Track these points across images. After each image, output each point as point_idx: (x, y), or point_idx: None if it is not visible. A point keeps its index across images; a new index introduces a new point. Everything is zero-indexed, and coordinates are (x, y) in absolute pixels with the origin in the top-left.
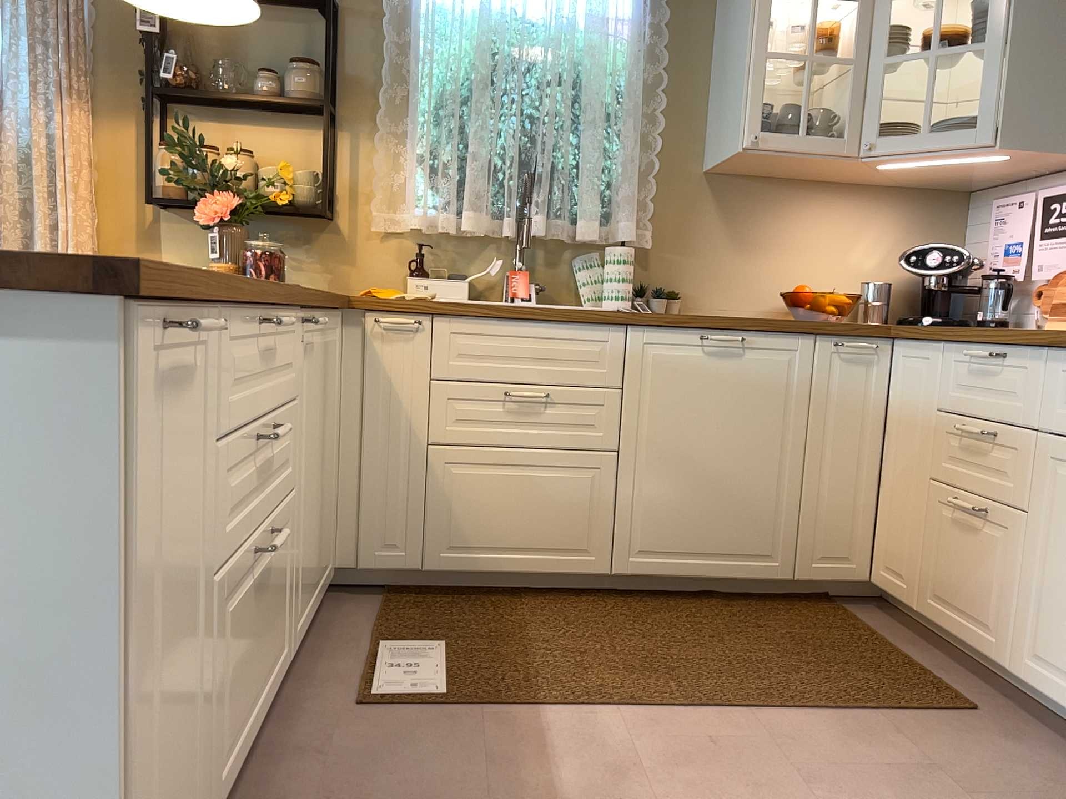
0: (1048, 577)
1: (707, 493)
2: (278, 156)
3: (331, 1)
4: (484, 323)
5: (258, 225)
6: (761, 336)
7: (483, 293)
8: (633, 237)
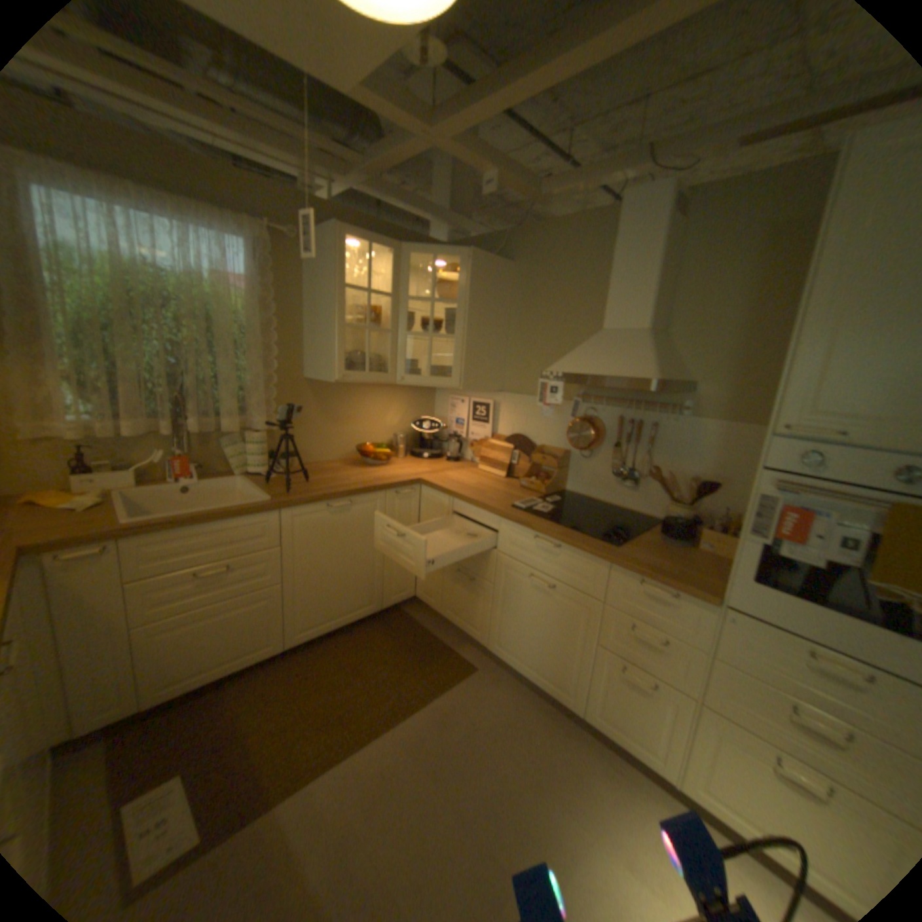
0: (503, 612)
1: (335, 587)
2: None
3: None
4: (167, 535)
5: None
6: (357, 498)
7: (145, 475)
8: (260, 423)
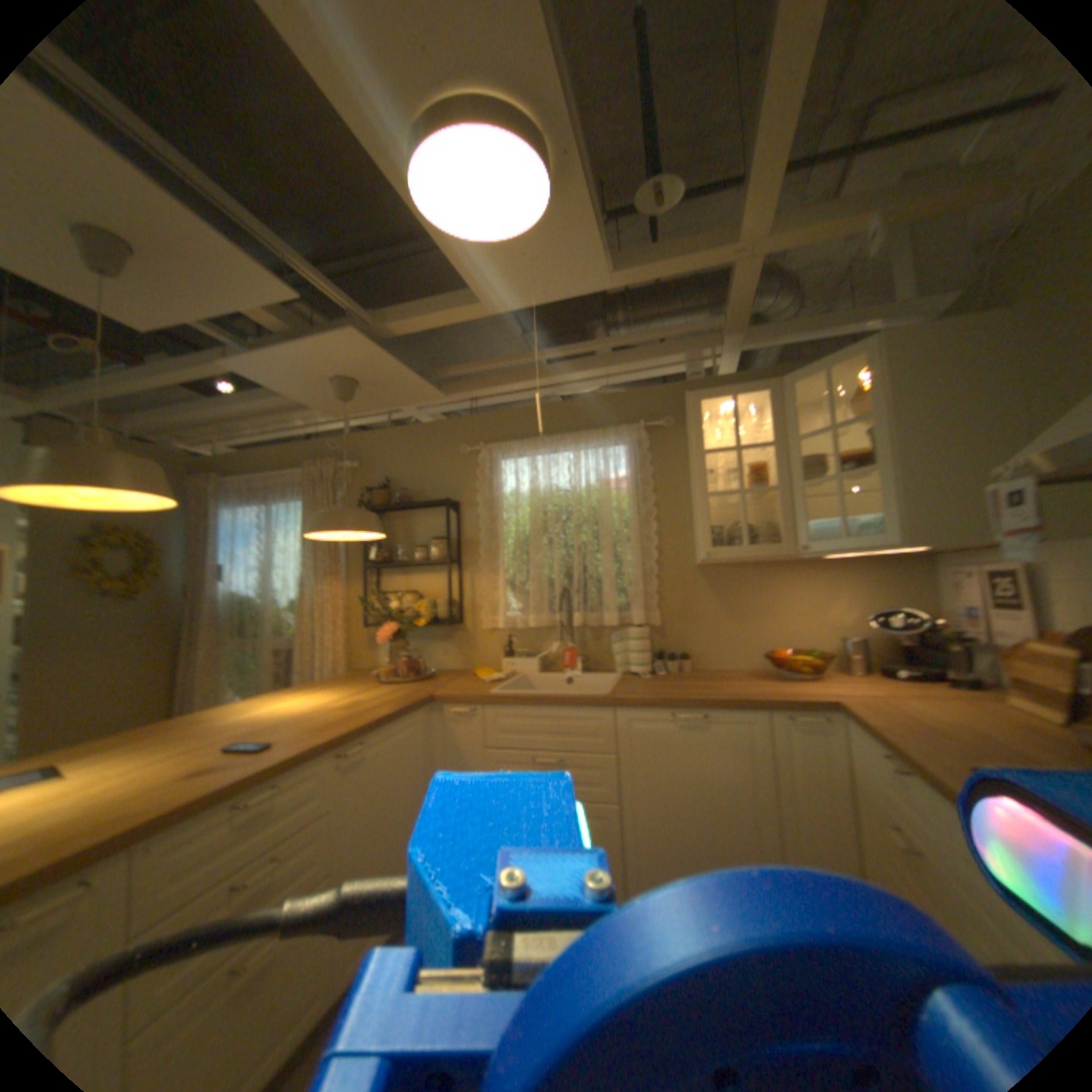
0: None
1: (696, 844)
2: (433, 590)
3: (448, 504)
4: (517, 709)
5: (424, 631)
6: (722, 714)
7: (554, 663)
8: (649, 618)
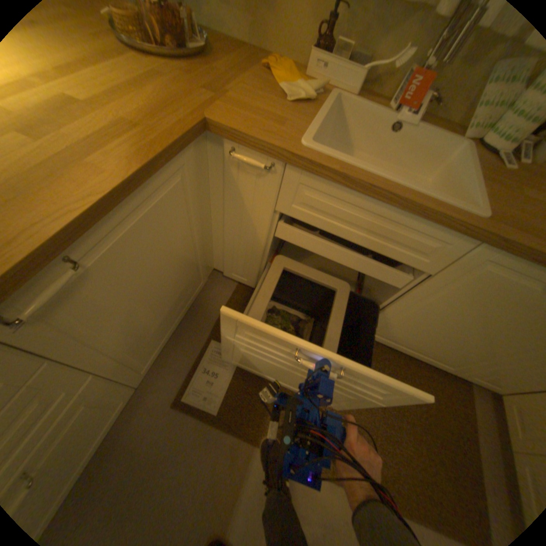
0: None
1: (441, 339)
2: None
3: None
4: (336, 188)
5: None
6: None
7: (380, 80)
8: None
